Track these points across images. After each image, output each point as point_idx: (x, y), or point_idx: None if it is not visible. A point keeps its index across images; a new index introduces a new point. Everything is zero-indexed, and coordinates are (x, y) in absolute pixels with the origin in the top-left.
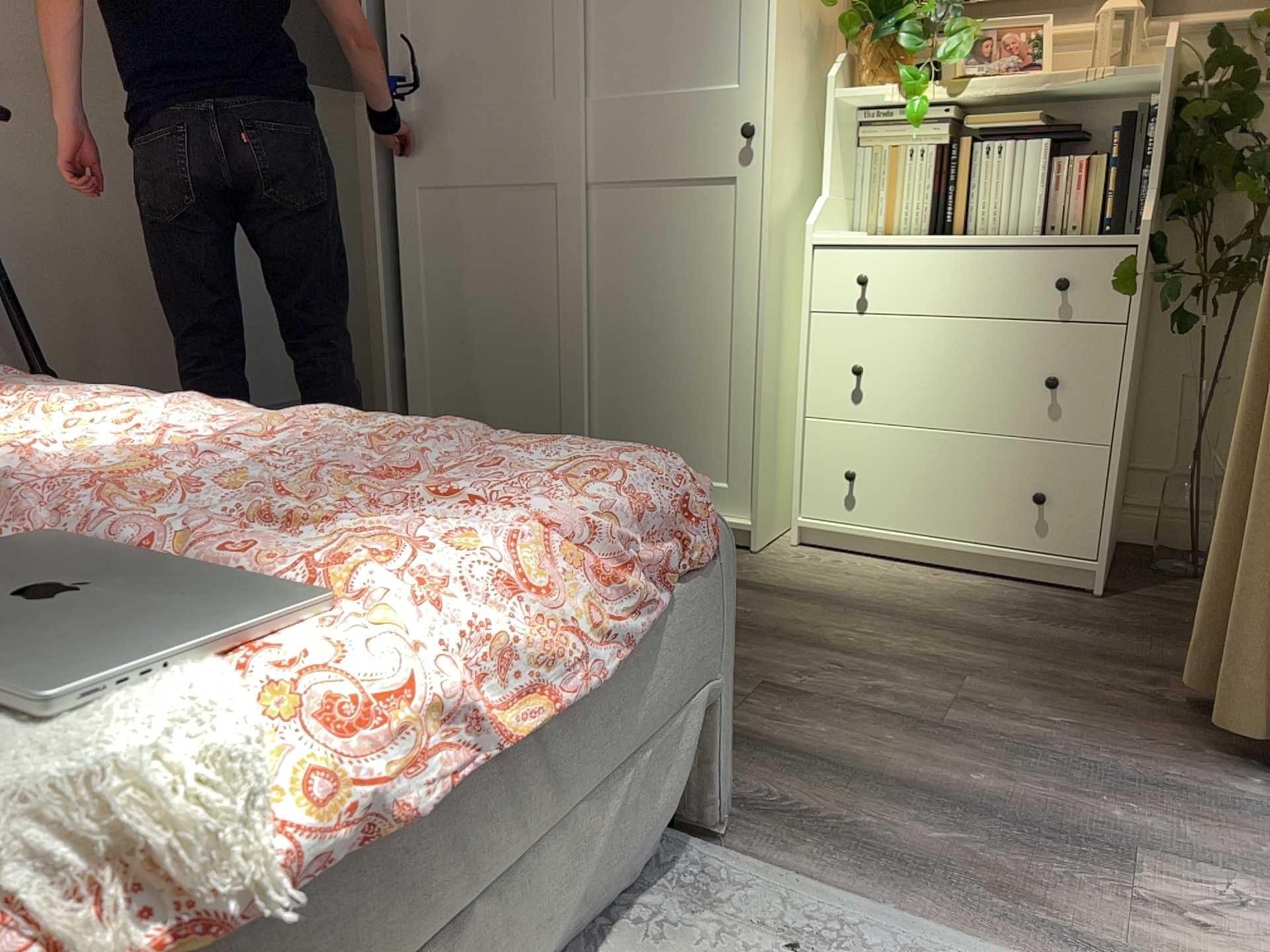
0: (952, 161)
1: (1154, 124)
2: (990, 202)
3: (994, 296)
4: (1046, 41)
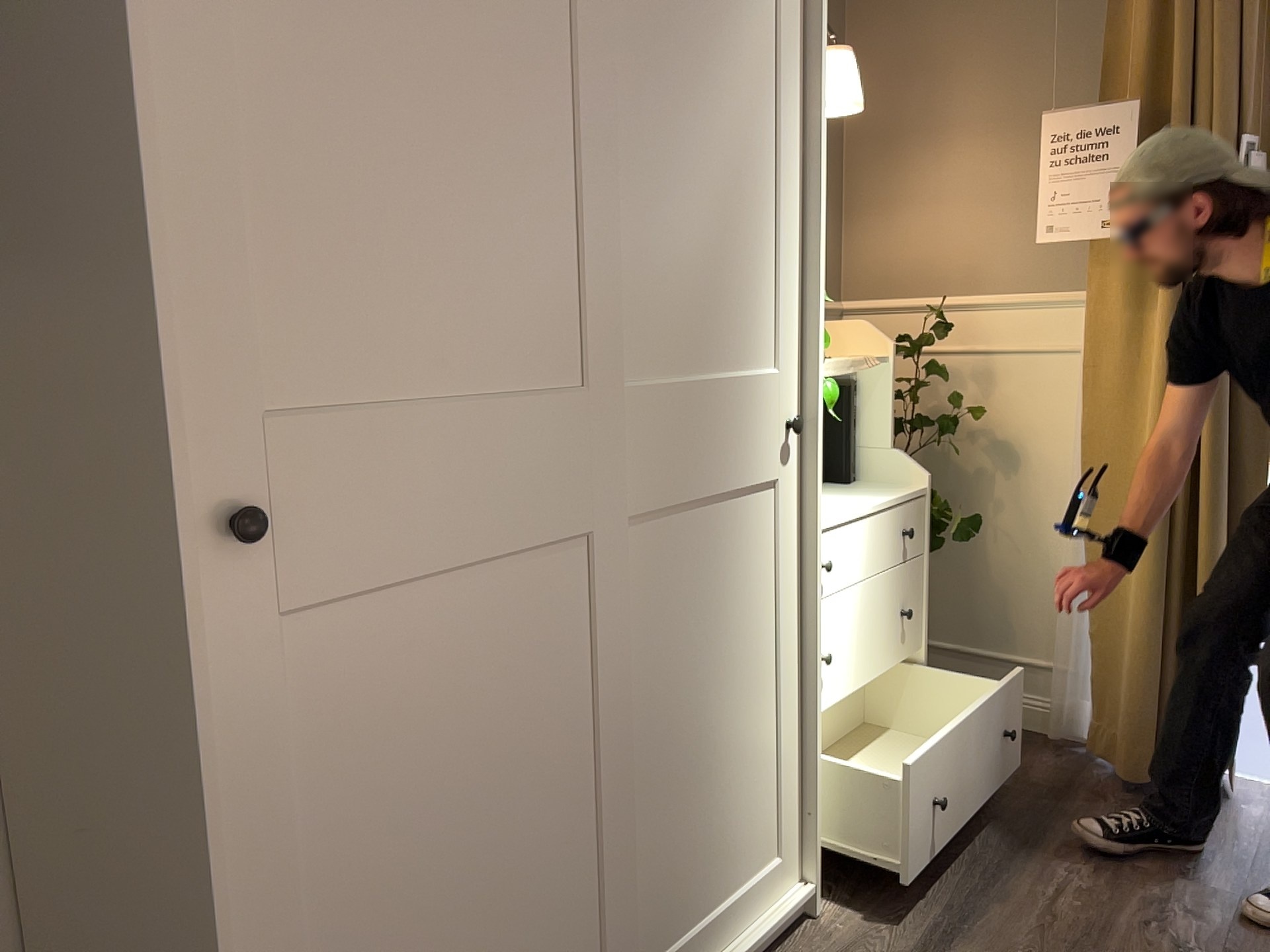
0: None
1: (857, 396)
2: None
3: (881, 554)
4: None
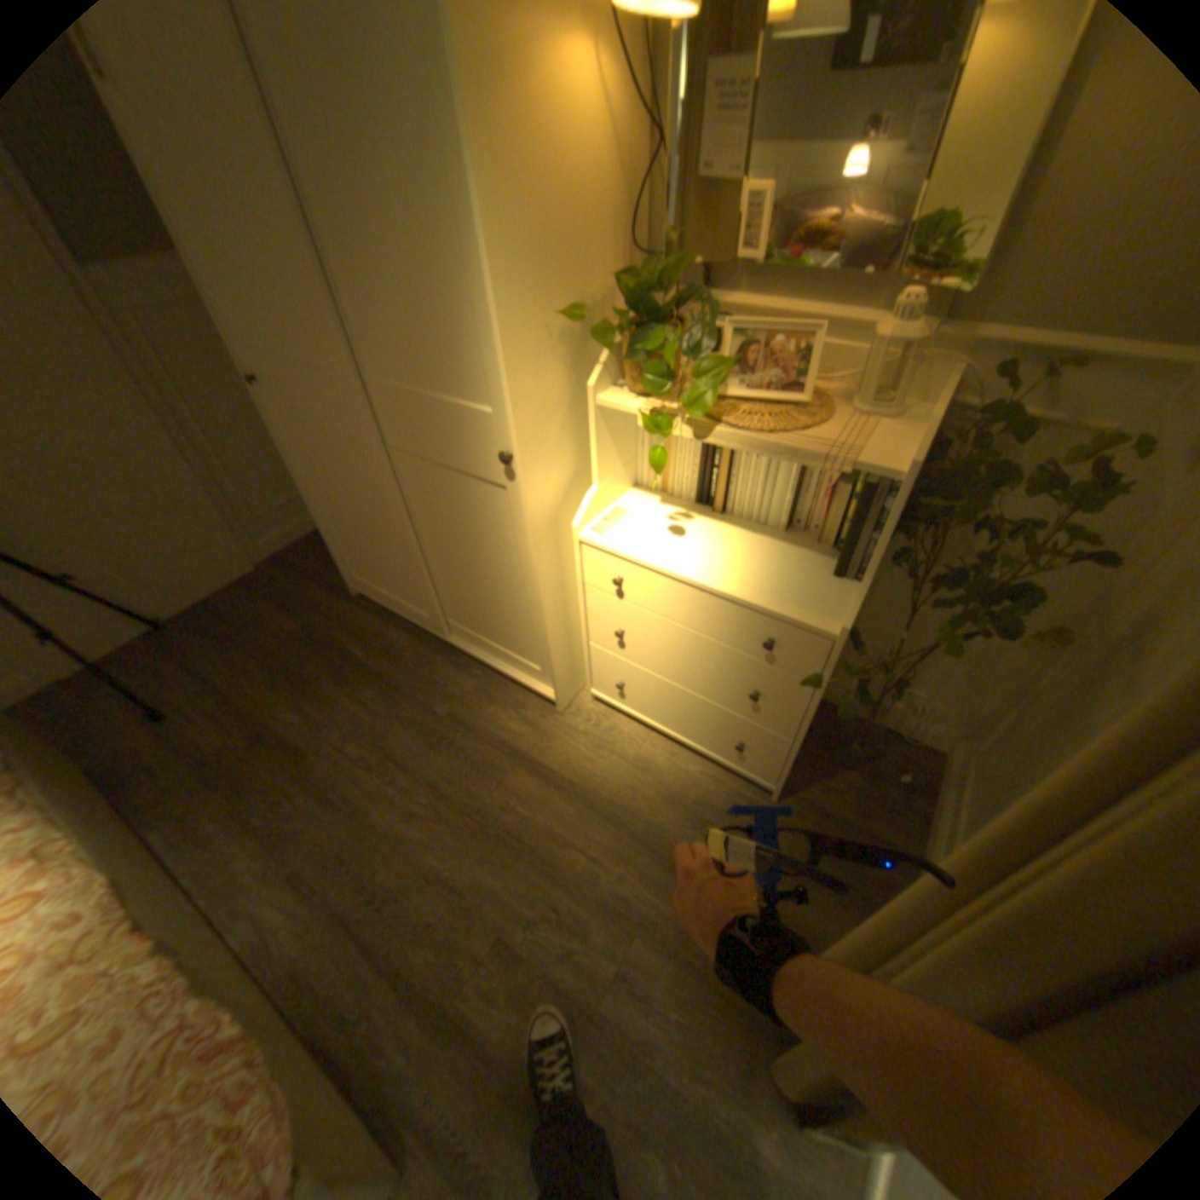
0: (715, 450)
1: (891, 498)
2: (745, 494)
3: (715, 628)
4: (813, 357)
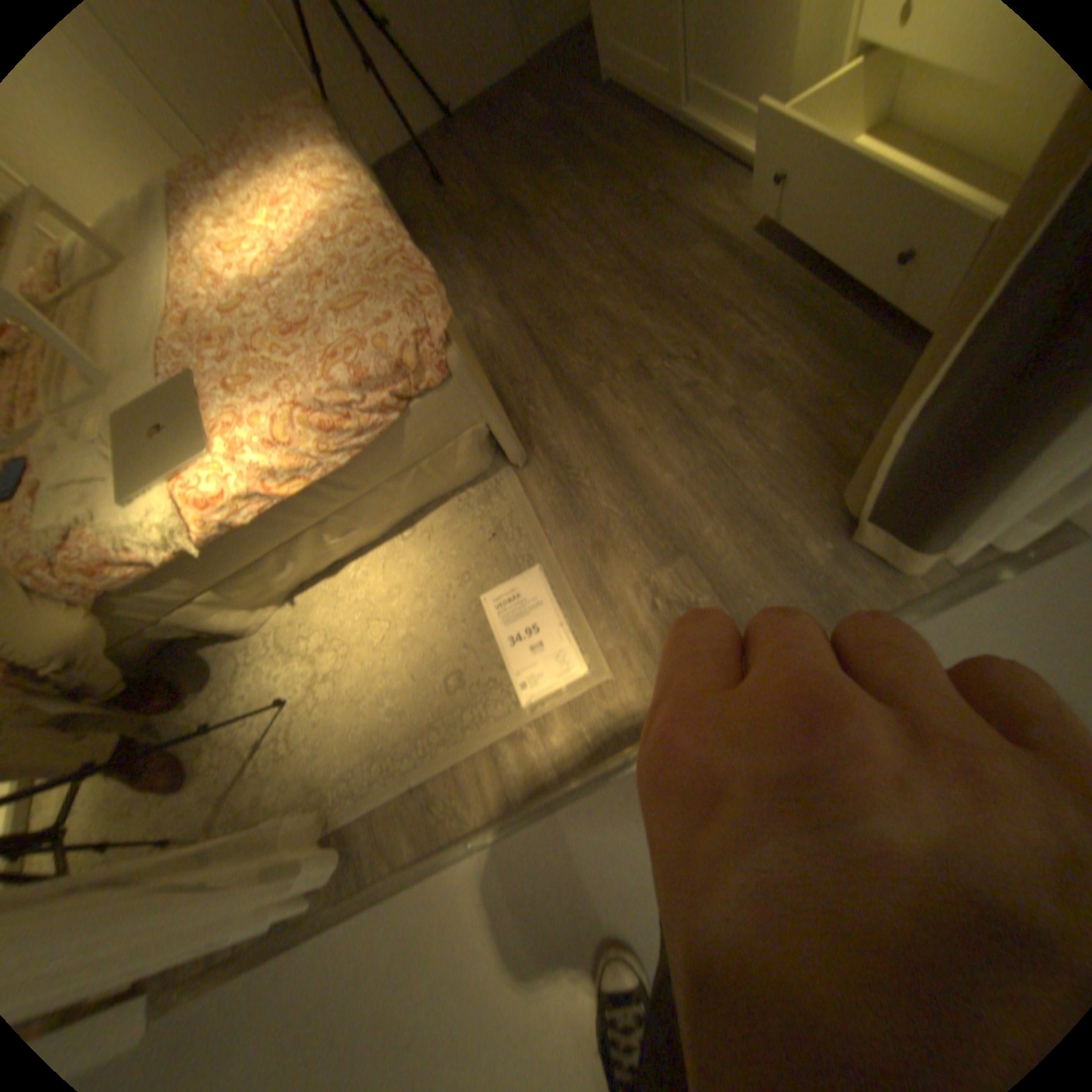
0: None
1: None
2: None
3: None
4: None
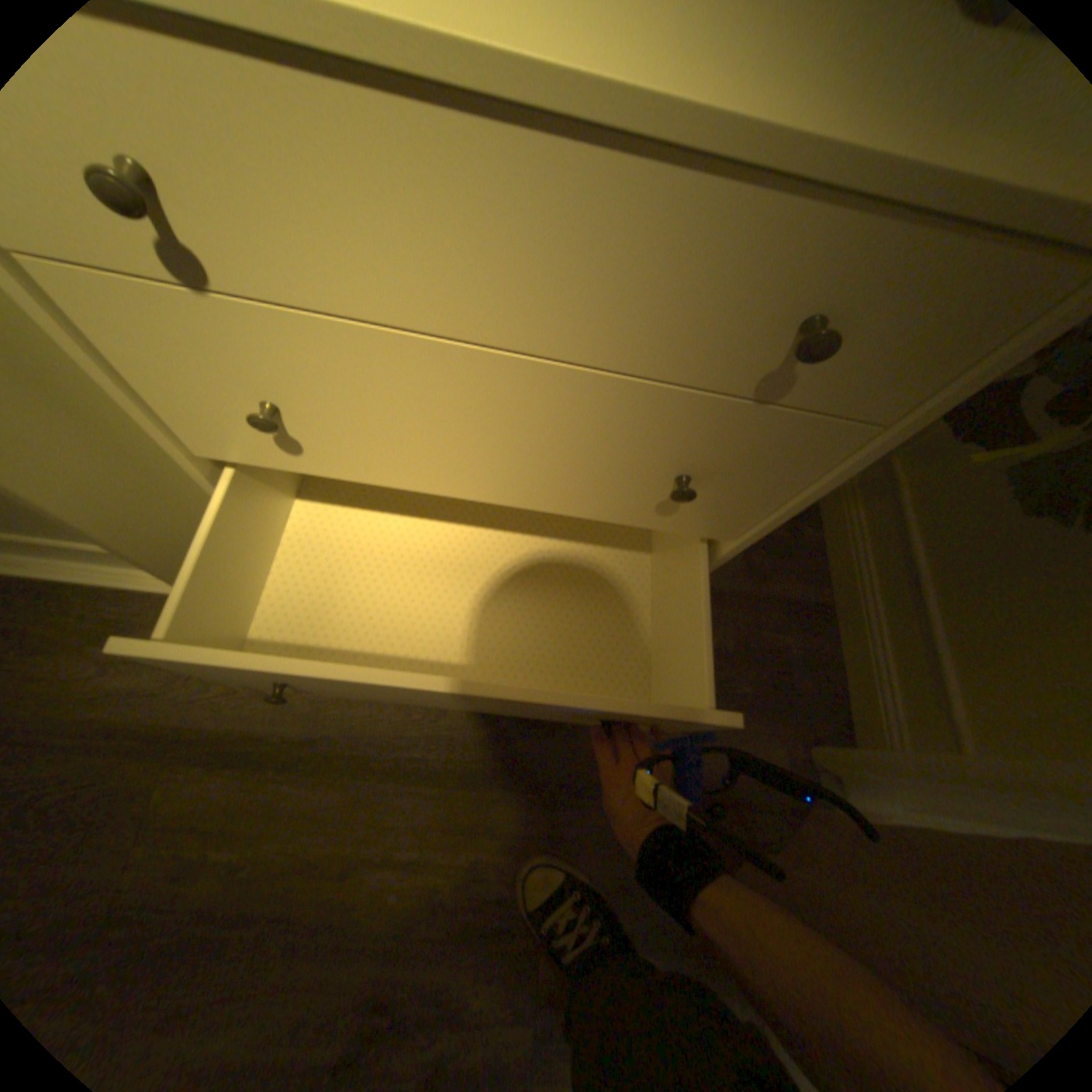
0: None
1: None
2: None
3: (598, 315)
4: None
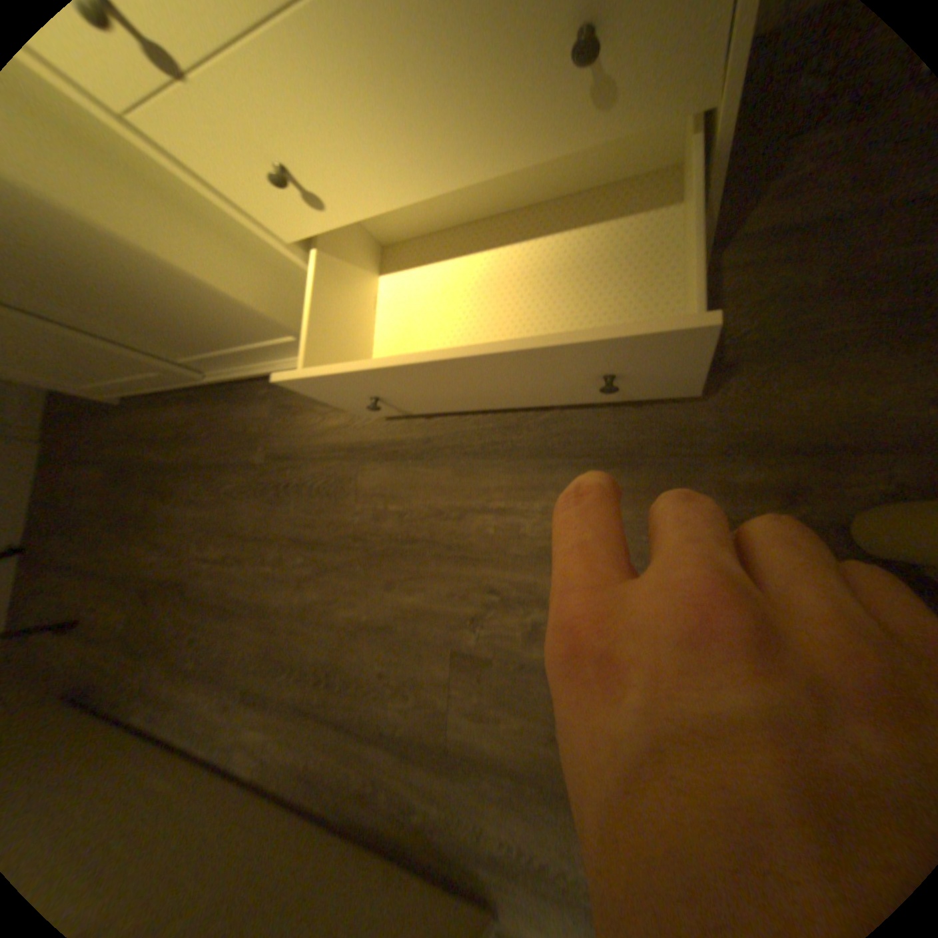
0: None
1: None
2: None
3: None
4: None
